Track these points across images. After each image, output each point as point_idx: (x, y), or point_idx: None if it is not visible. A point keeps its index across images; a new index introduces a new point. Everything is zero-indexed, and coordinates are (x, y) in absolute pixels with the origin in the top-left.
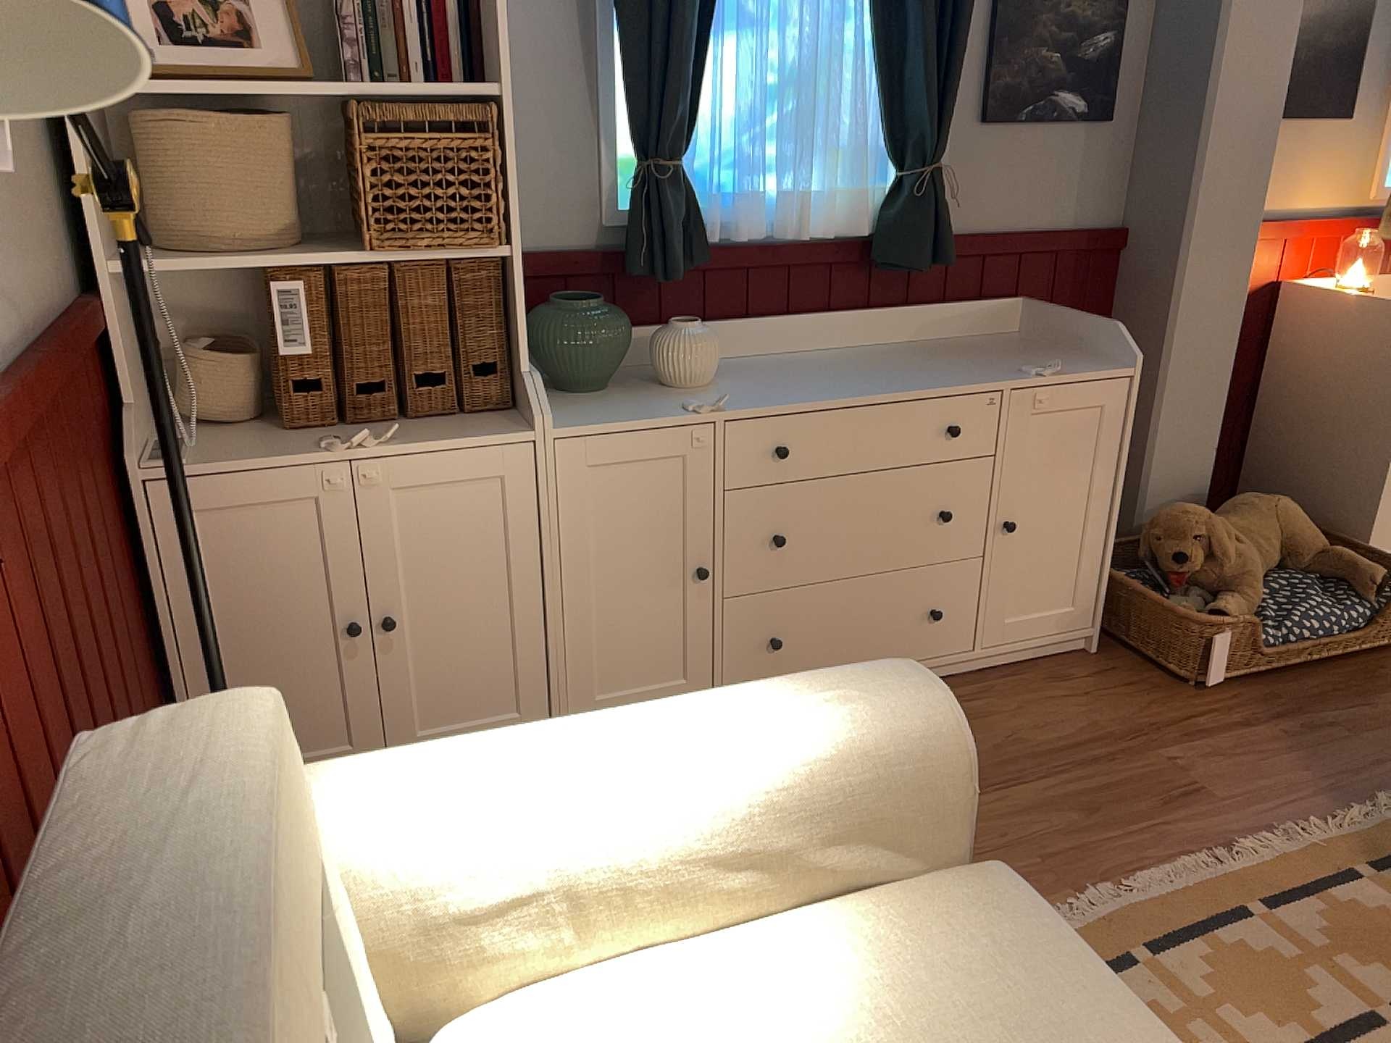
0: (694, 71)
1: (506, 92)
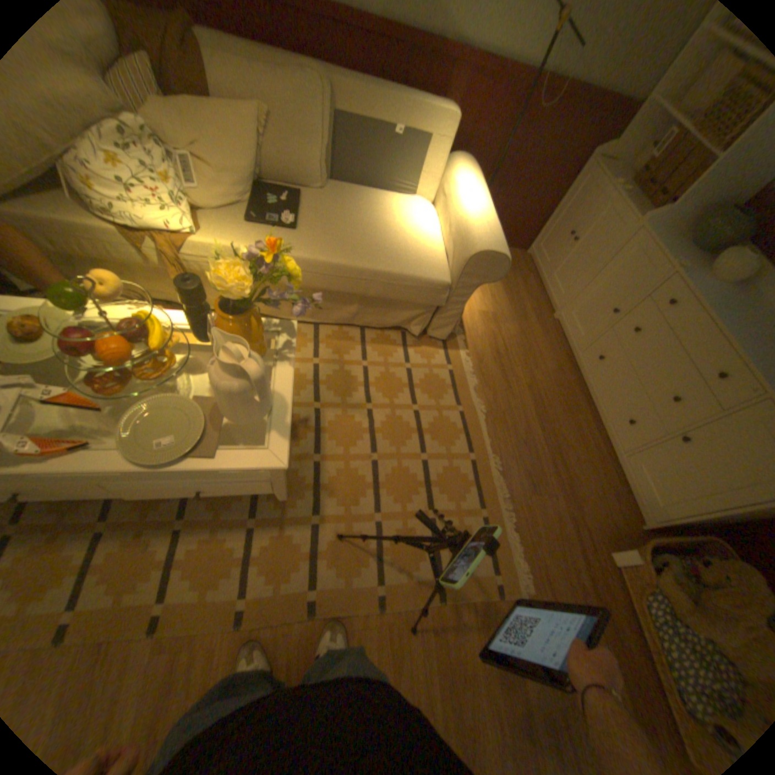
0: None
1: None
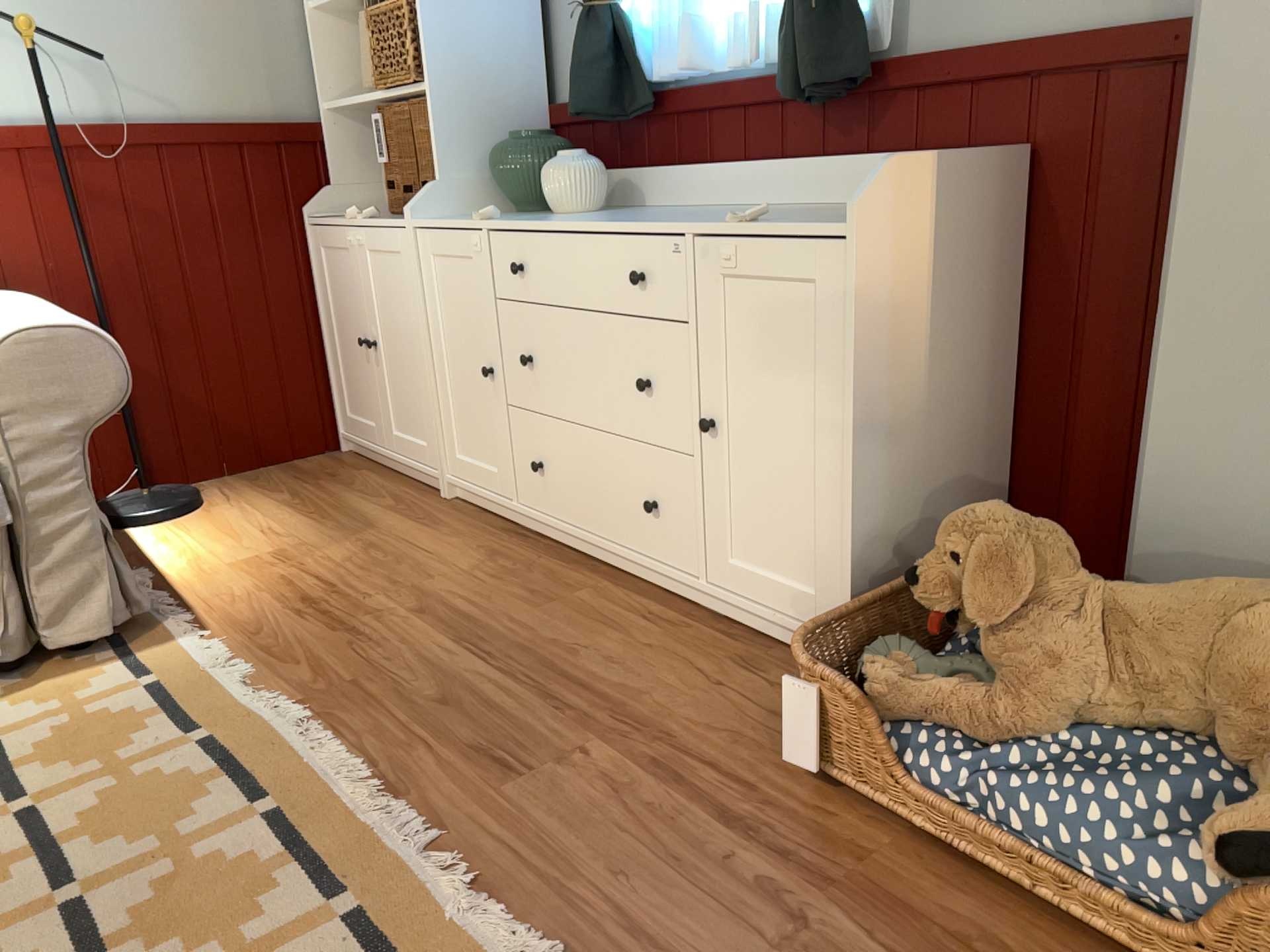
0: None
1: None
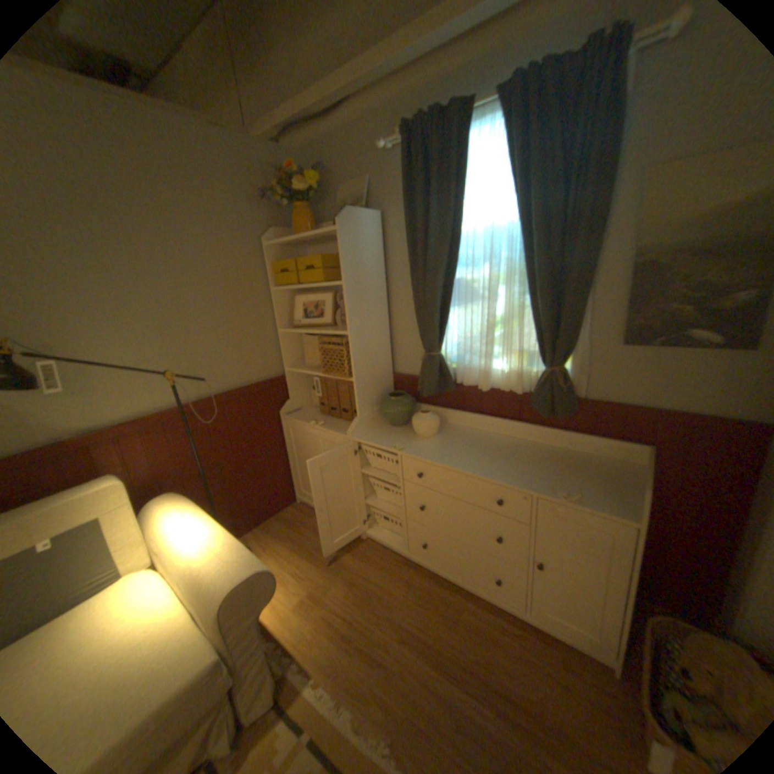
0: (442, 320)
1: (350, 333)
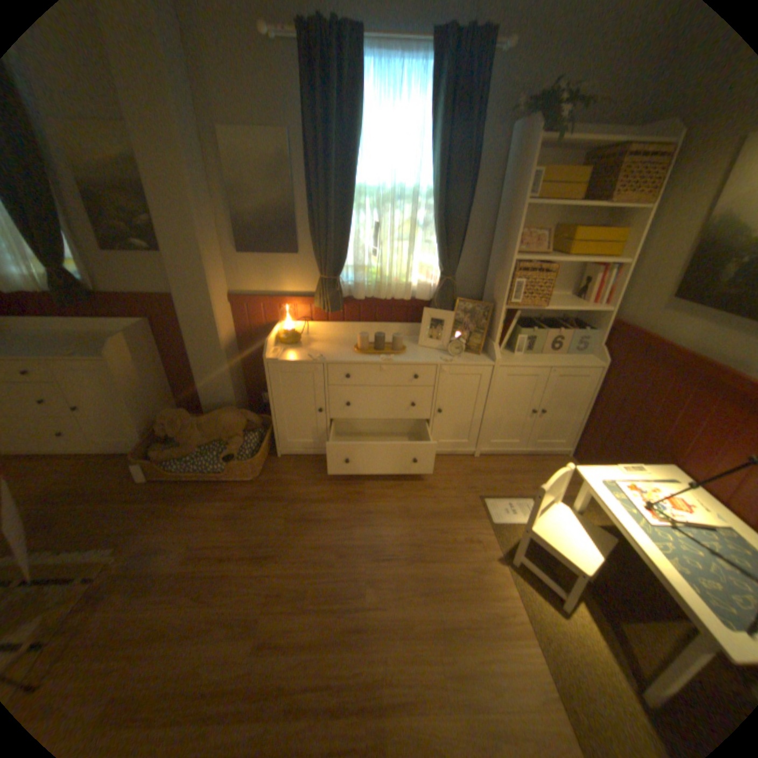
0: None
1: None
